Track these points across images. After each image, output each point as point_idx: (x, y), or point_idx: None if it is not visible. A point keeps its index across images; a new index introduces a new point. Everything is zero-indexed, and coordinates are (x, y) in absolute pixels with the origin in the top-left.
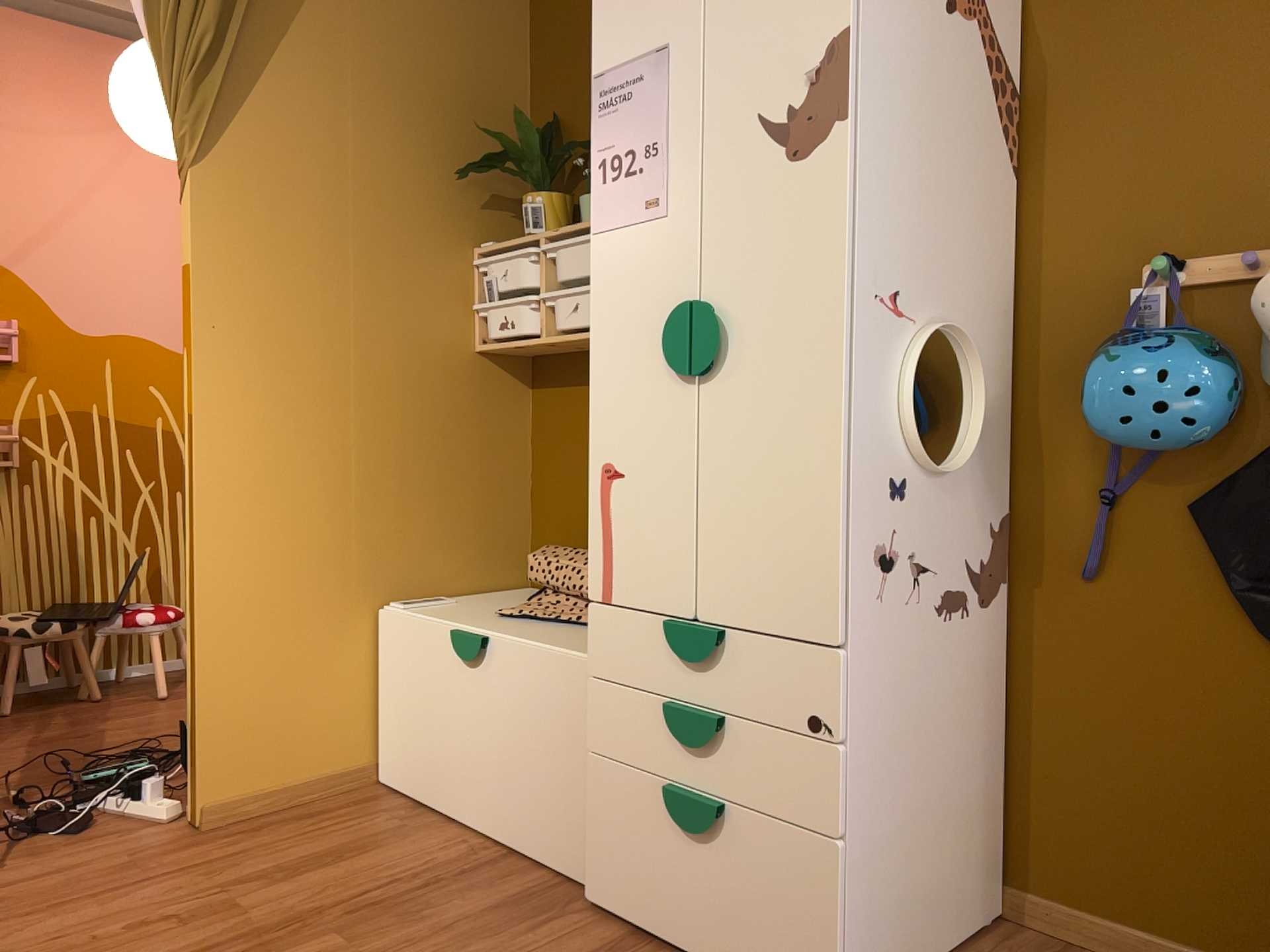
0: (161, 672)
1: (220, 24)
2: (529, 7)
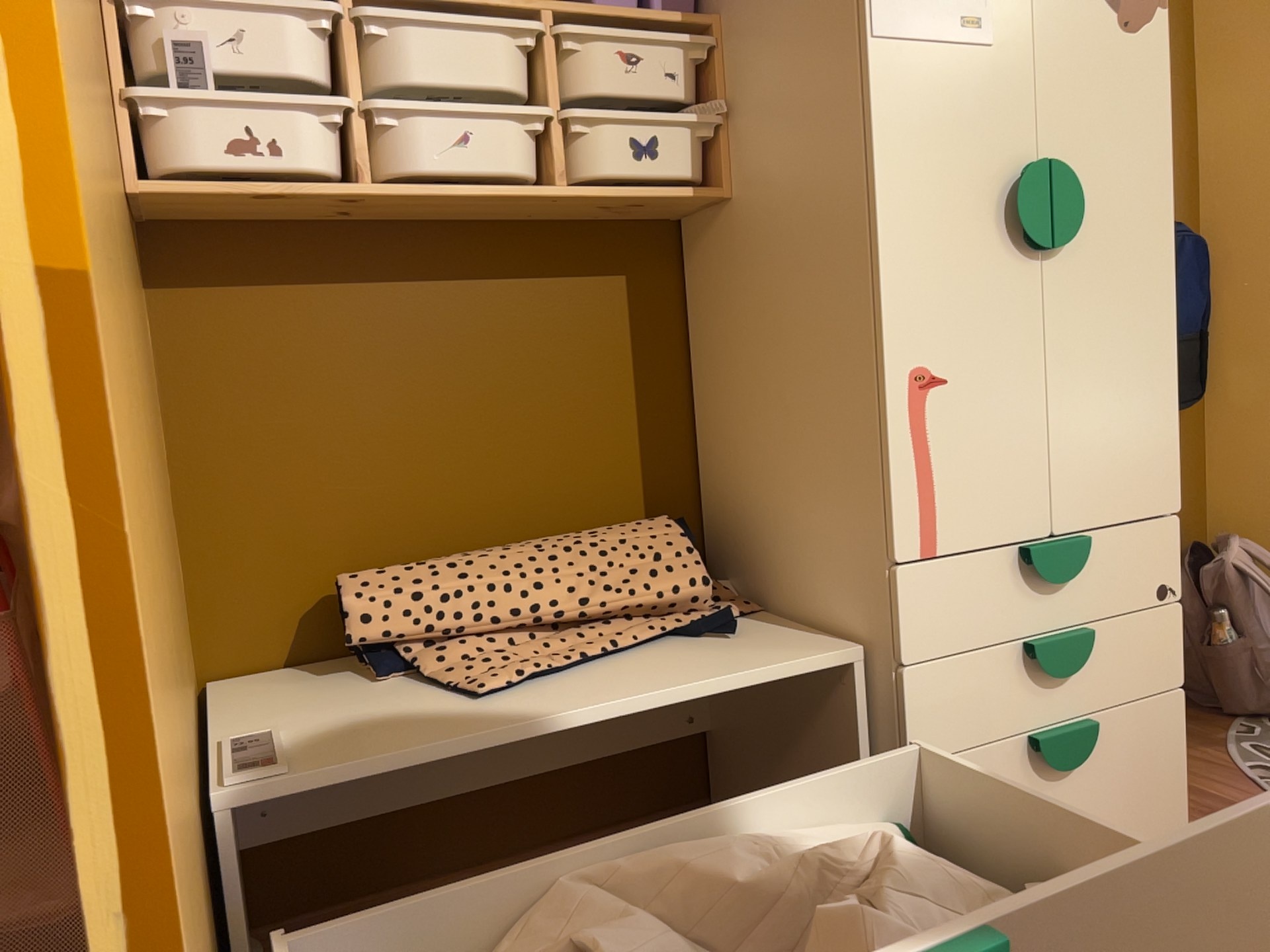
0: None
1: None
2: None
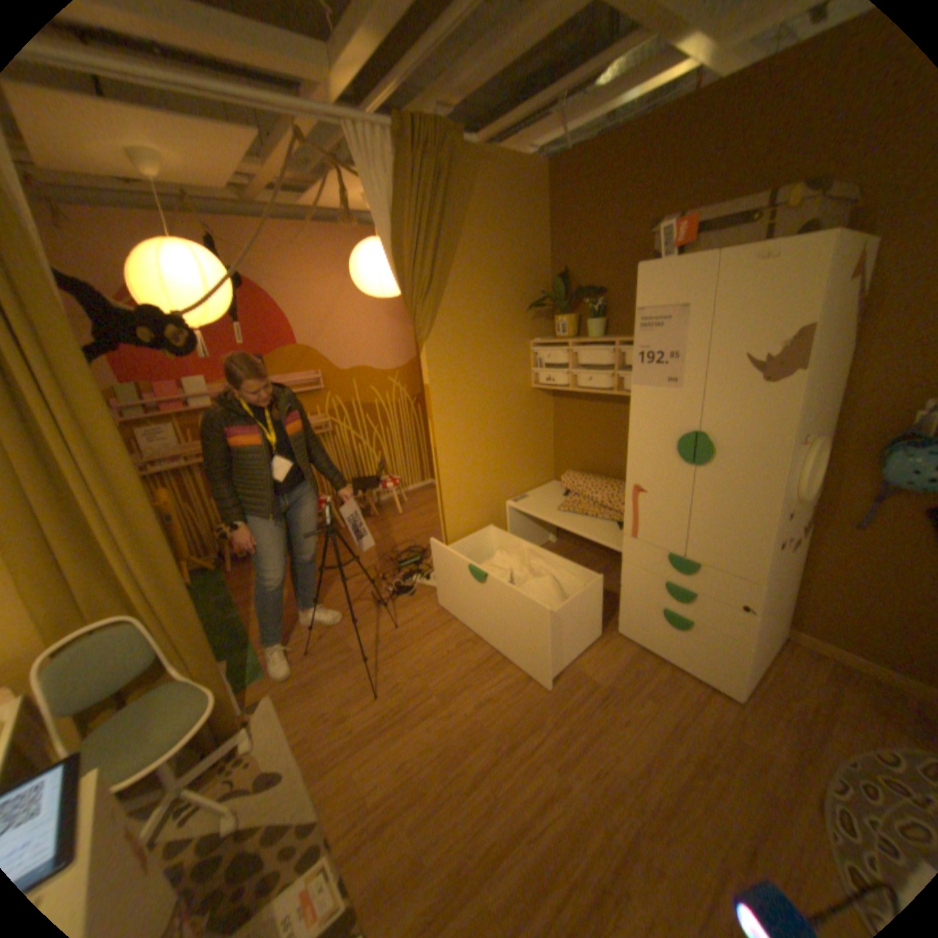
0: (400, 505)
1: (429, 272)
2: (547, 204)
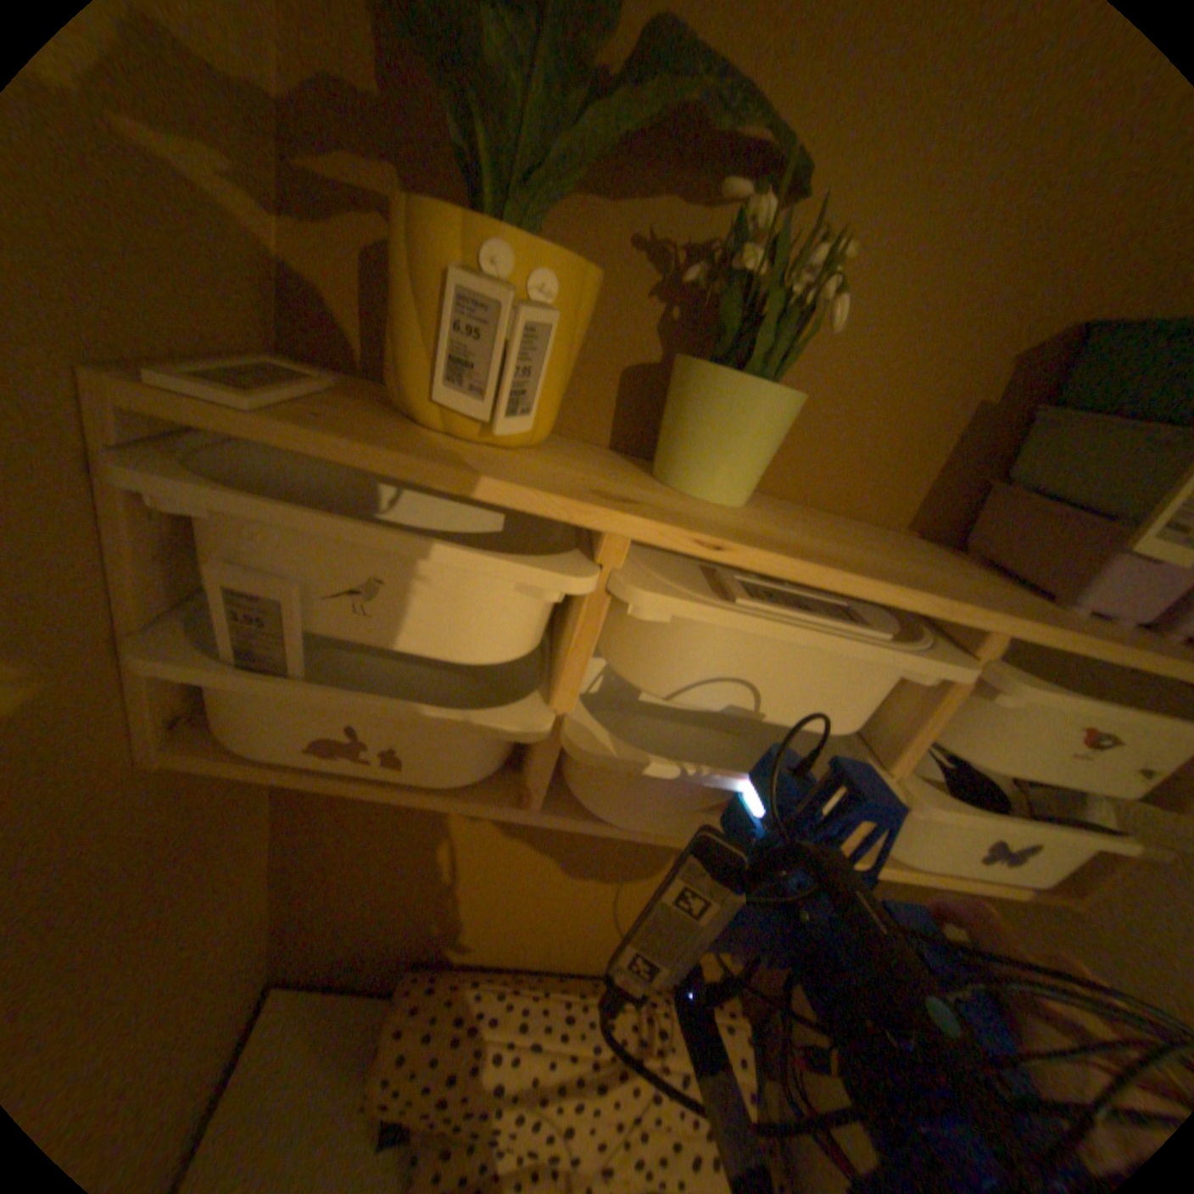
0: None
1: None
2: None
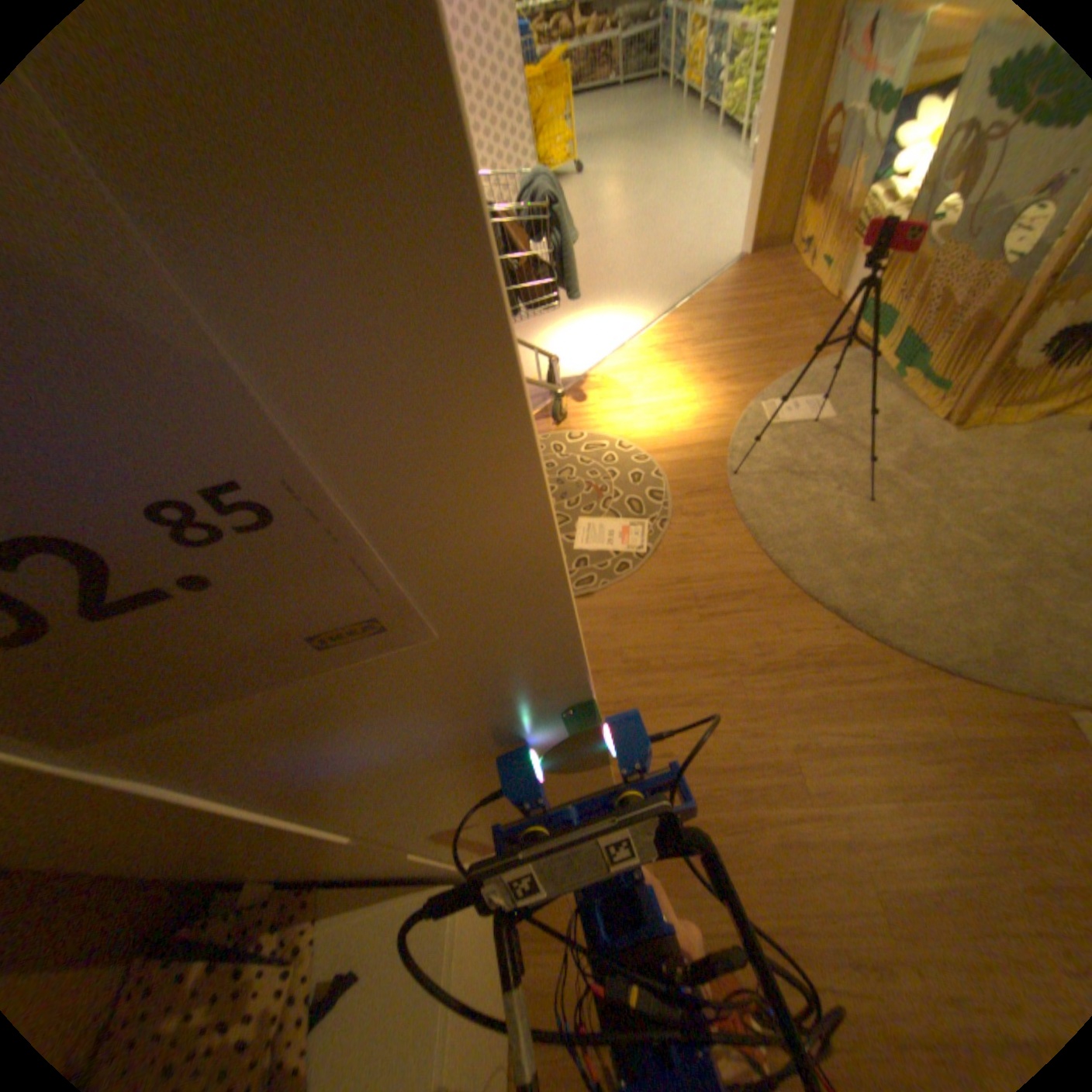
0: None
1: None
2: None
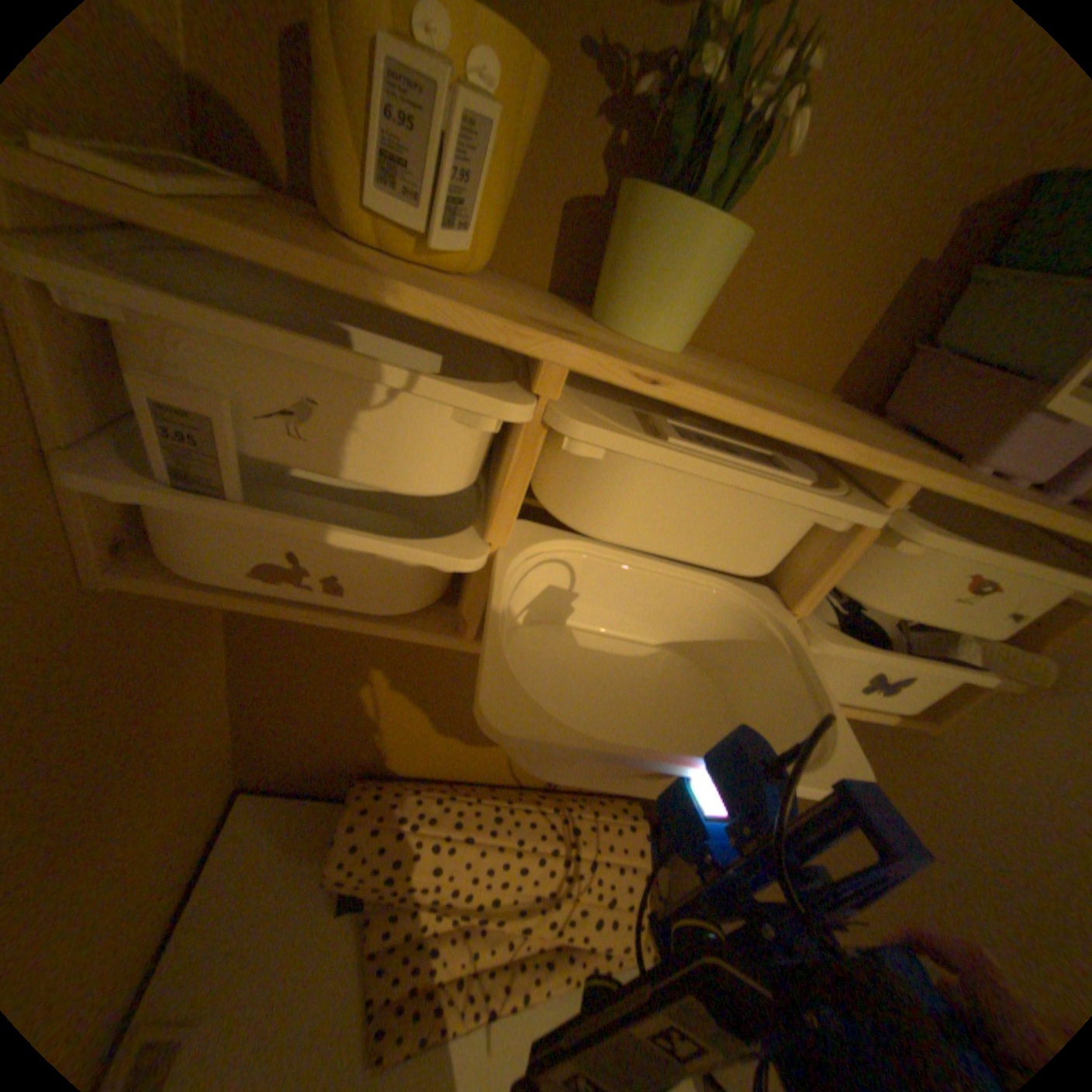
0: None
1: None
2: None
